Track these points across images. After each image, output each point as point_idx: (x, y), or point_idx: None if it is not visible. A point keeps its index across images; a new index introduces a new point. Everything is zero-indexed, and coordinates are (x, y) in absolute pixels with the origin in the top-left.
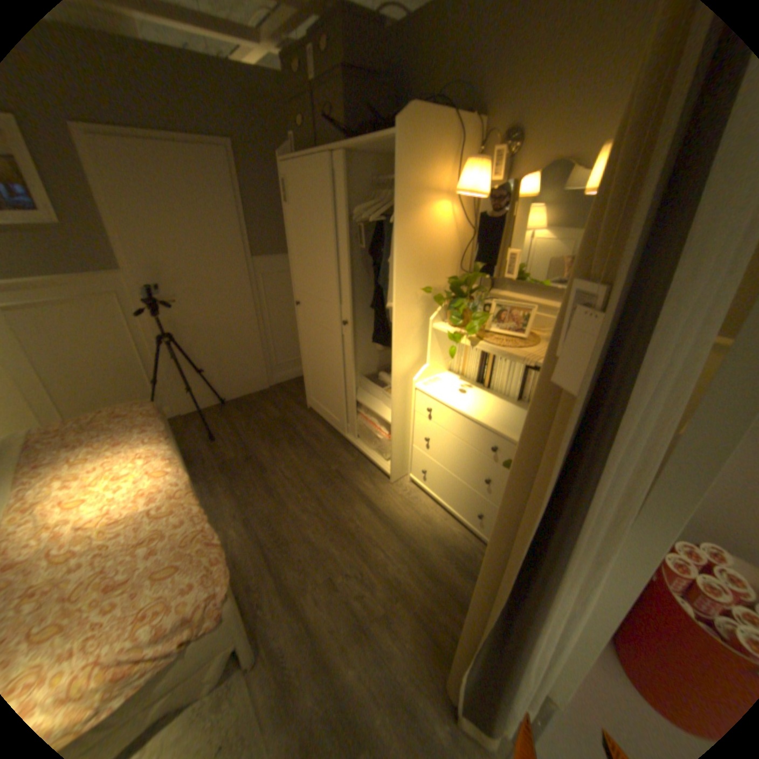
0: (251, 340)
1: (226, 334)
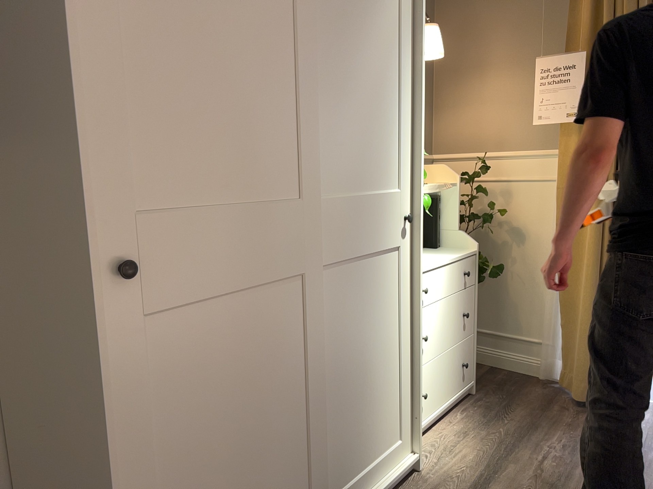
0: None
1: None
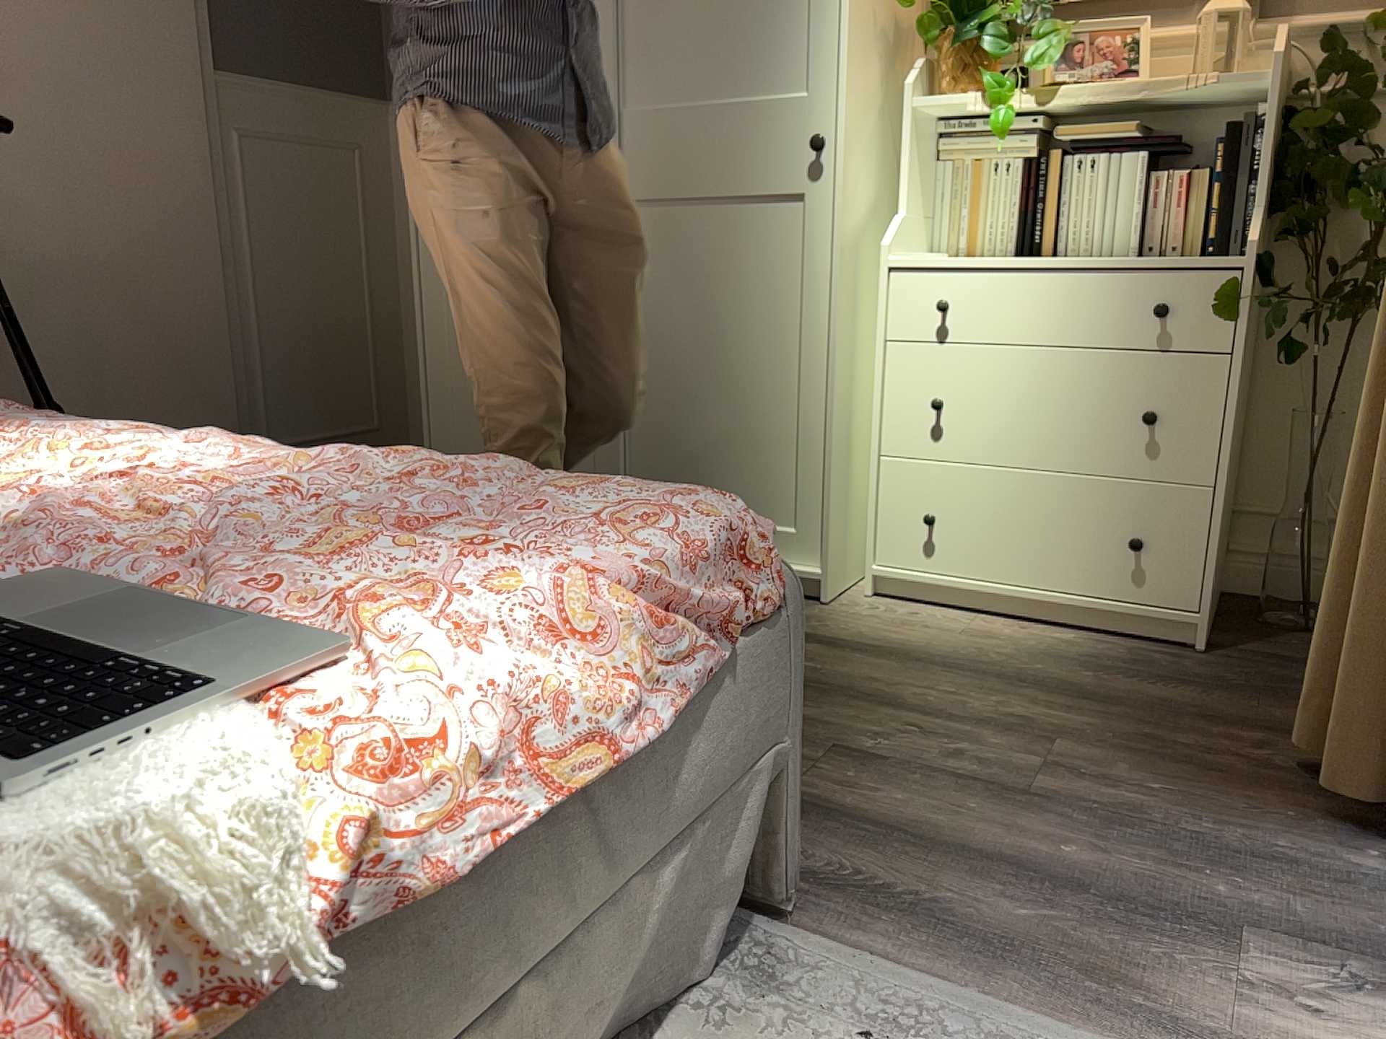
0: (207, 337)
1: (132, 303)
